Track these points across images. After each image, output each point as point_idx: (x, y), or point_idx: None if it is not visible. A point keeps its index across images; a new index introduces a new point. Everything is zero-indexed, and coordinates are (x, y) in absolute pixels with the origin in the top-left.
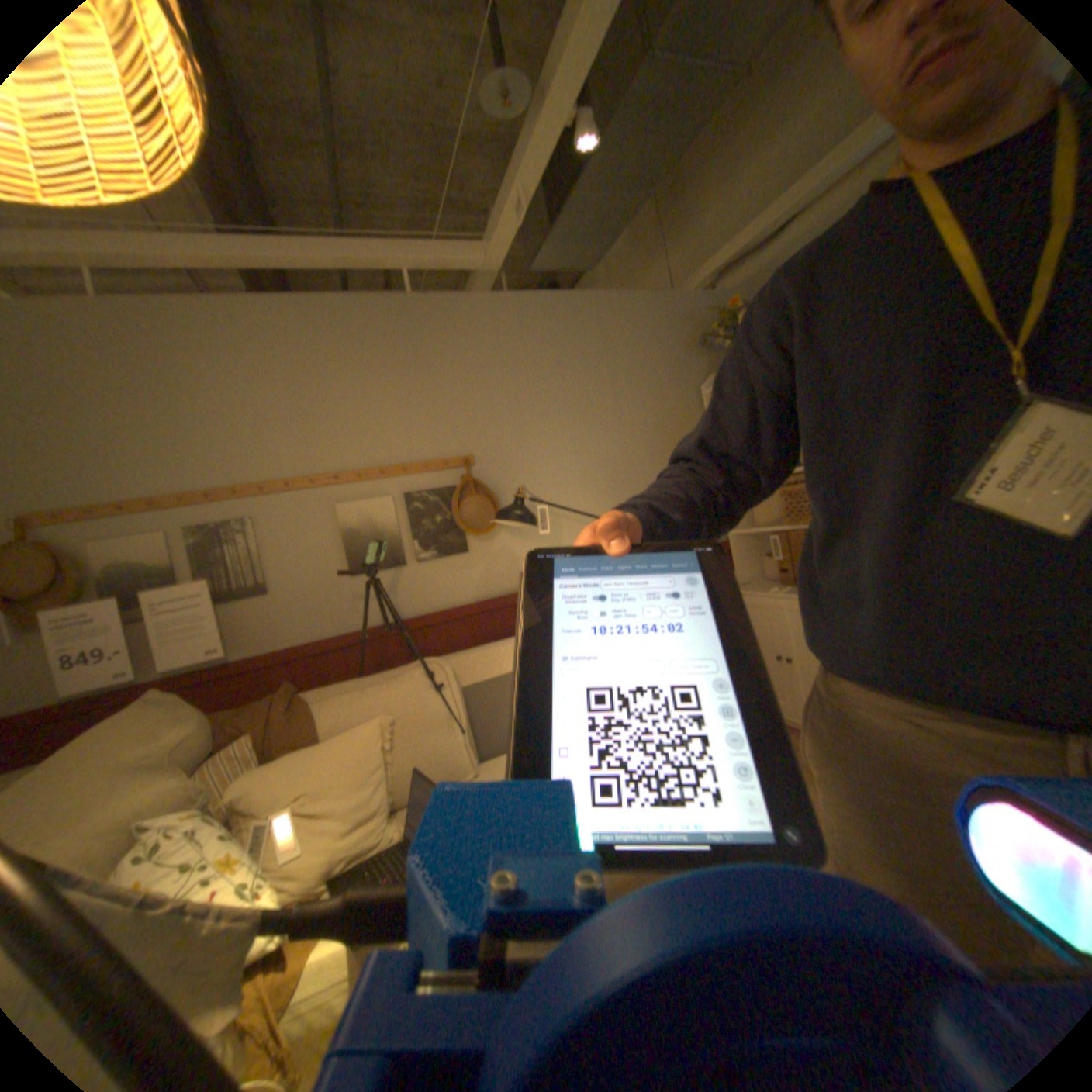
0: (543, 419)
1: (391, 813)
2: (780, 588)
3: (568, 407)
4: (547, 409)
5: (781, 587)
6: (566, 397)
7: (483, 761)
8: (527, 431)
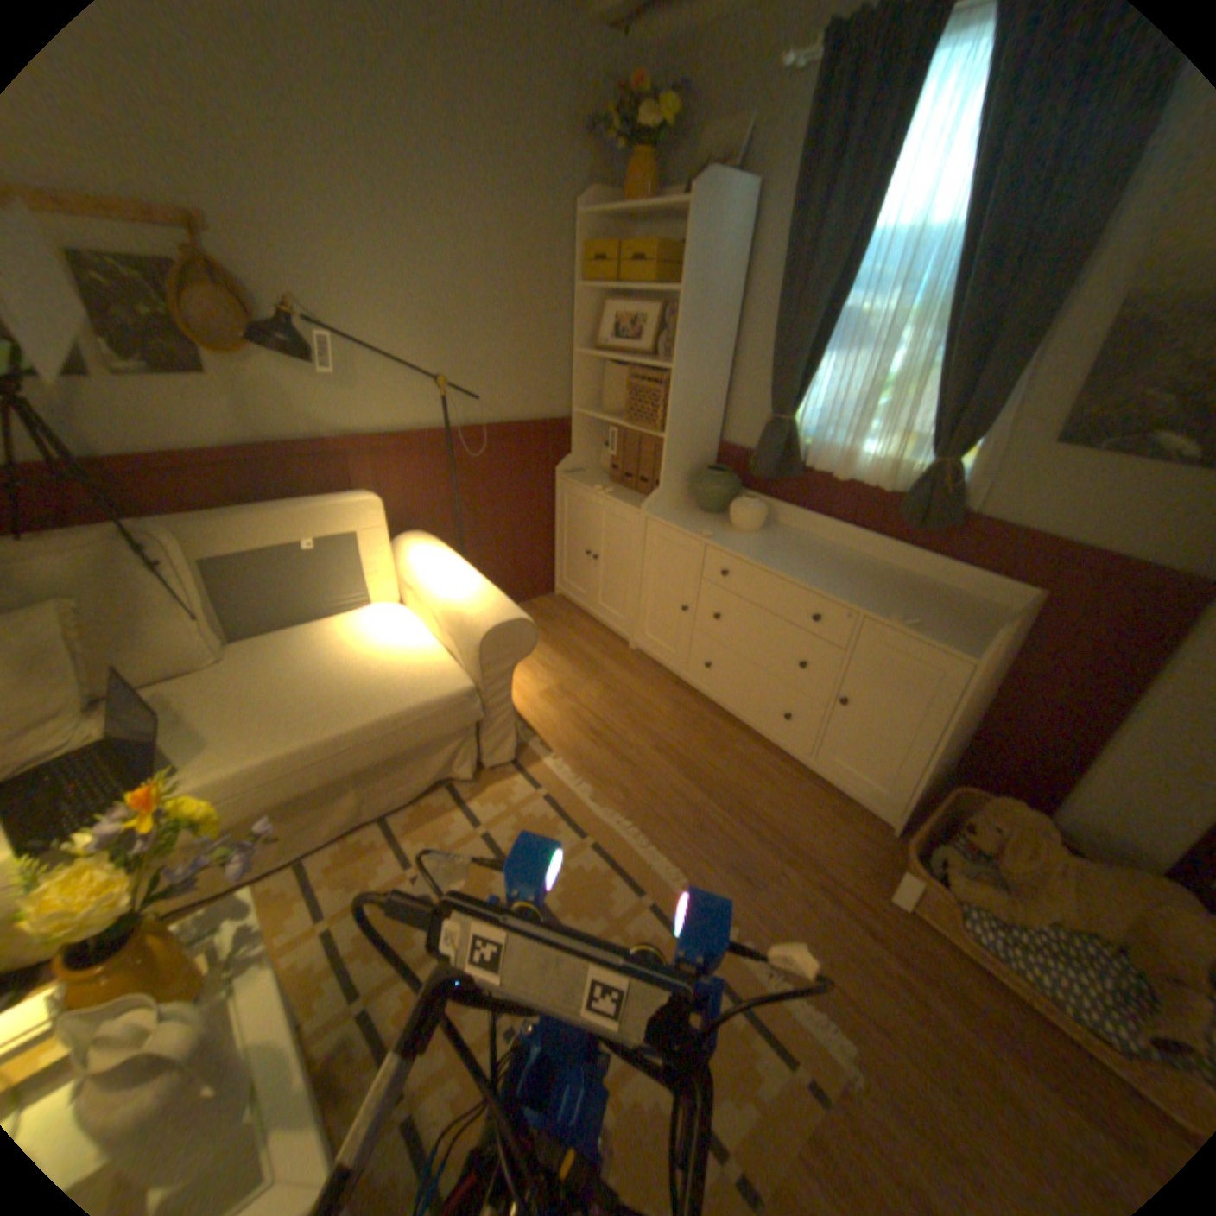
0: (334, 183)
1: (91, 704)
2: (605, 486)
3: (378, 173)
4: (341, 166)
5: (607, 485)
6: (375, 155)
7: (225, 649)
8: (305, 196)
